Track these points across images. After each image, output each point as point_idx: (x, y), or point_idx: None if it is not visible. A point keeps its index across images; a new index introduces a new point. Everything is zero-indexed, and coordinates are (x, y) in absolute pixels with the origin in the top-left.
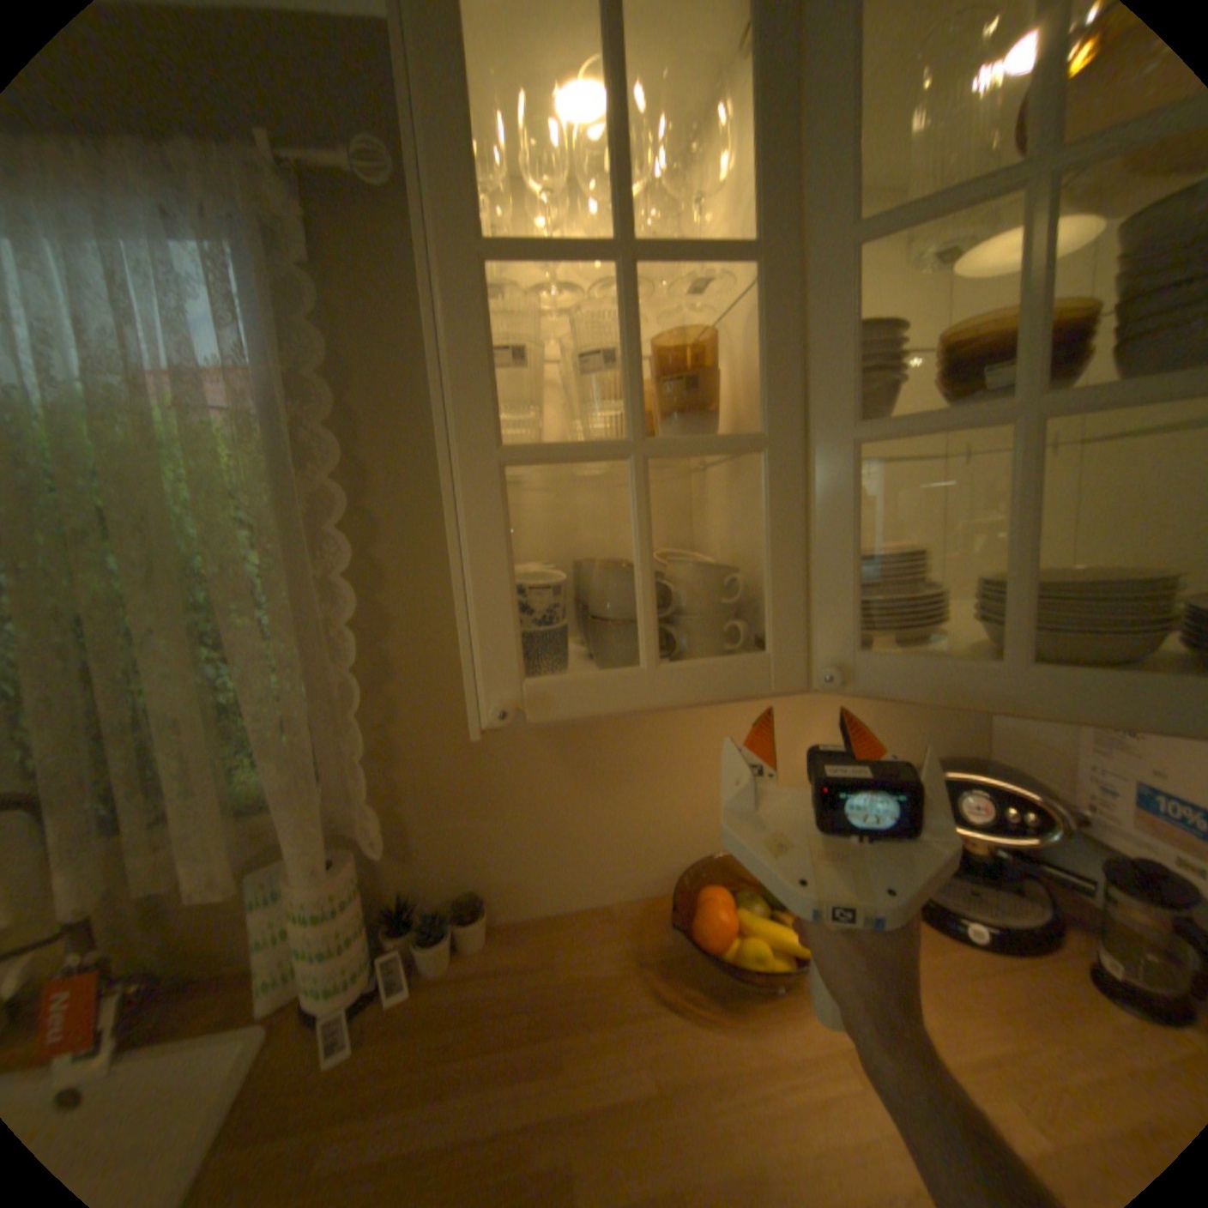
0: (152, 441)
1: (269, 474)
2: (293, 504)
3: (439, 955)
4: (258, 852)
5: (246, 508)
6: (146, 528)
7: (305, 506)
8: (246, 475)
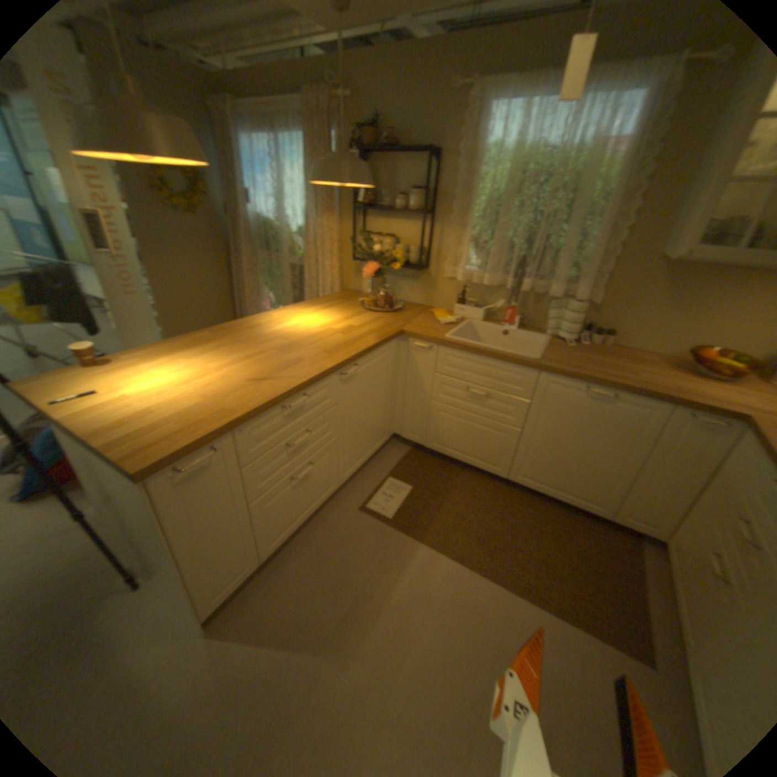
0: (599, 163)
1: (627, 176)
2: (626, 186)
3: (601, 338)
4: (557, 296)
5: (610, 186)
6: (588, 190)
7: (627, 187)
8: (618, 175)
